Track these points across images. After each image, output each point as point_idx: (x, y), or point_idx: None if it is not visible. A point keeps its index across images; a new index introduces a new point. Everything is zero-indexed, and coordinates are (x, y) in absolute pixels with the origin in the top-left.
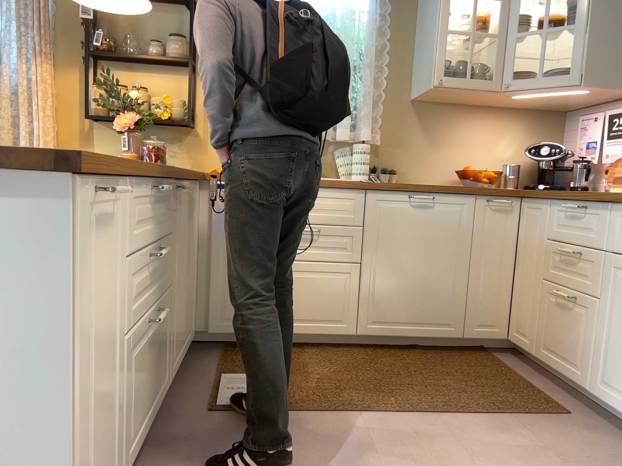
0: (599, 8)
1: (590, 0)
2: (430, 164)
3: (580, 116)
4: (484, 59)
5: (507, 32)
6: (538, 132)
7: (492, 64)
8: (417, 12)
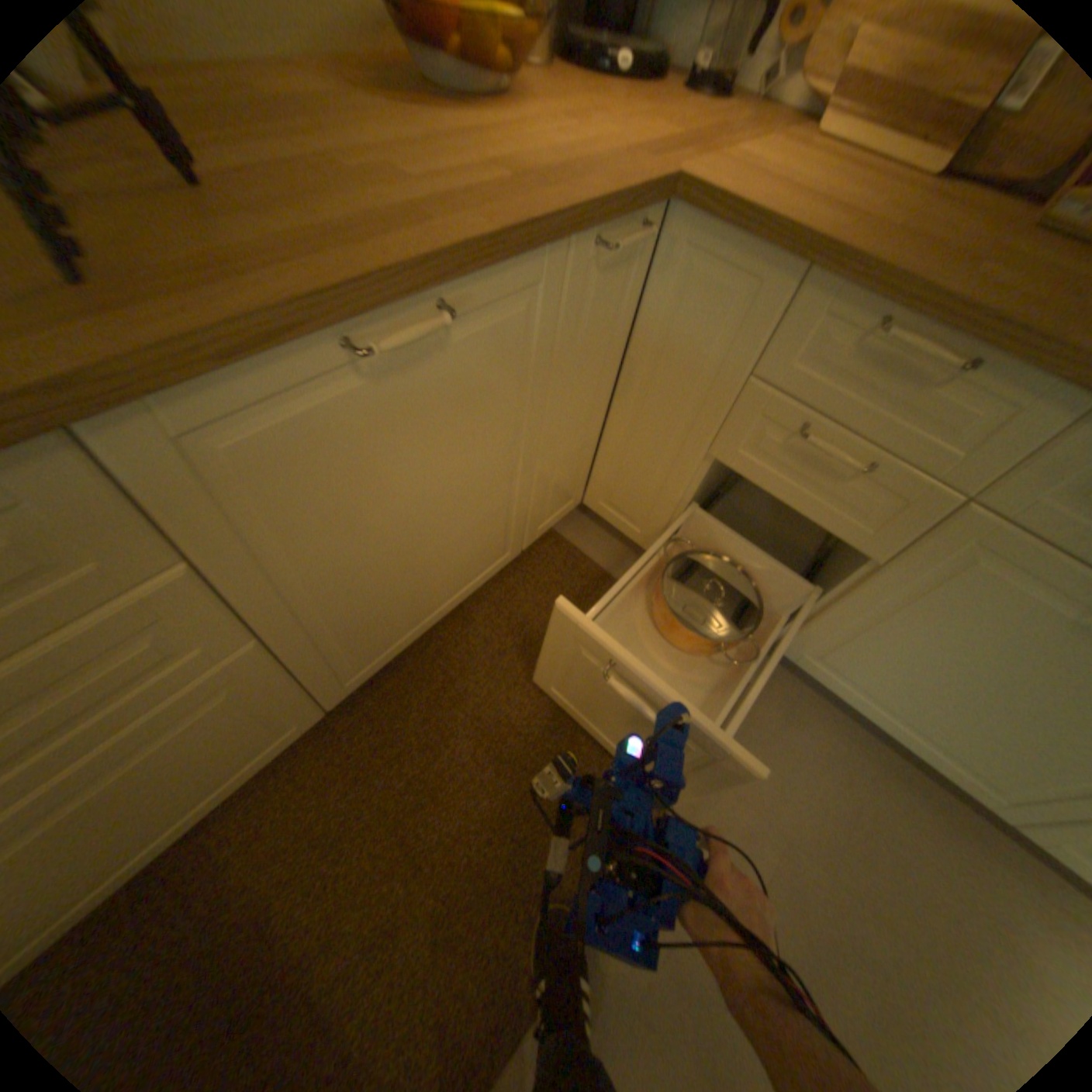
0: None
1: None
2: None
3: None
4: None
5: None
6: None
7: None
8: None
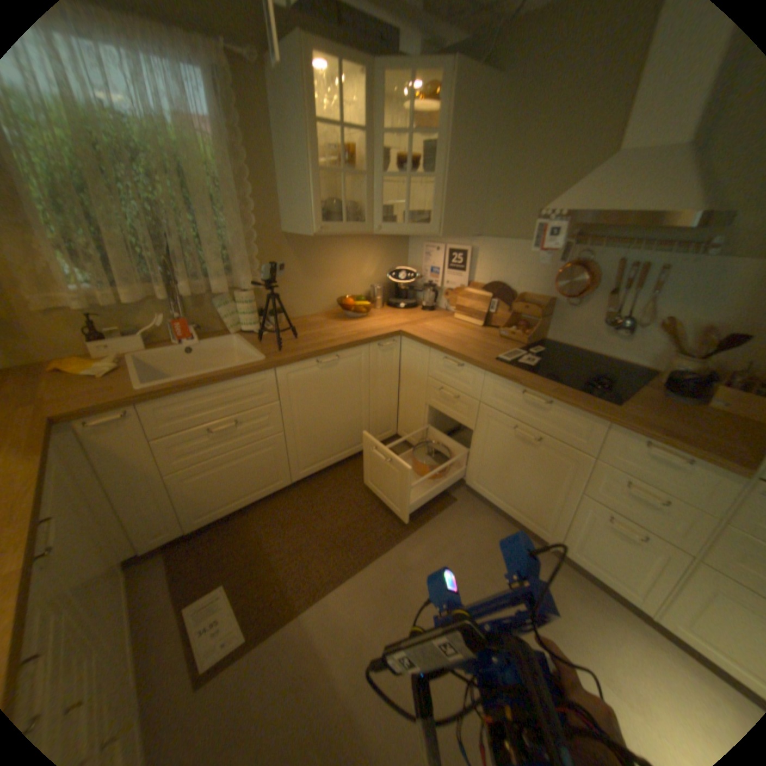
0: (451, 159)
1: (443, 149)
2: (310, 296)
3: (419, 238)
4: (346, 191)
5: (371, 169)
6: (389, 252)
7: (358, 201)
8: (267, 125)
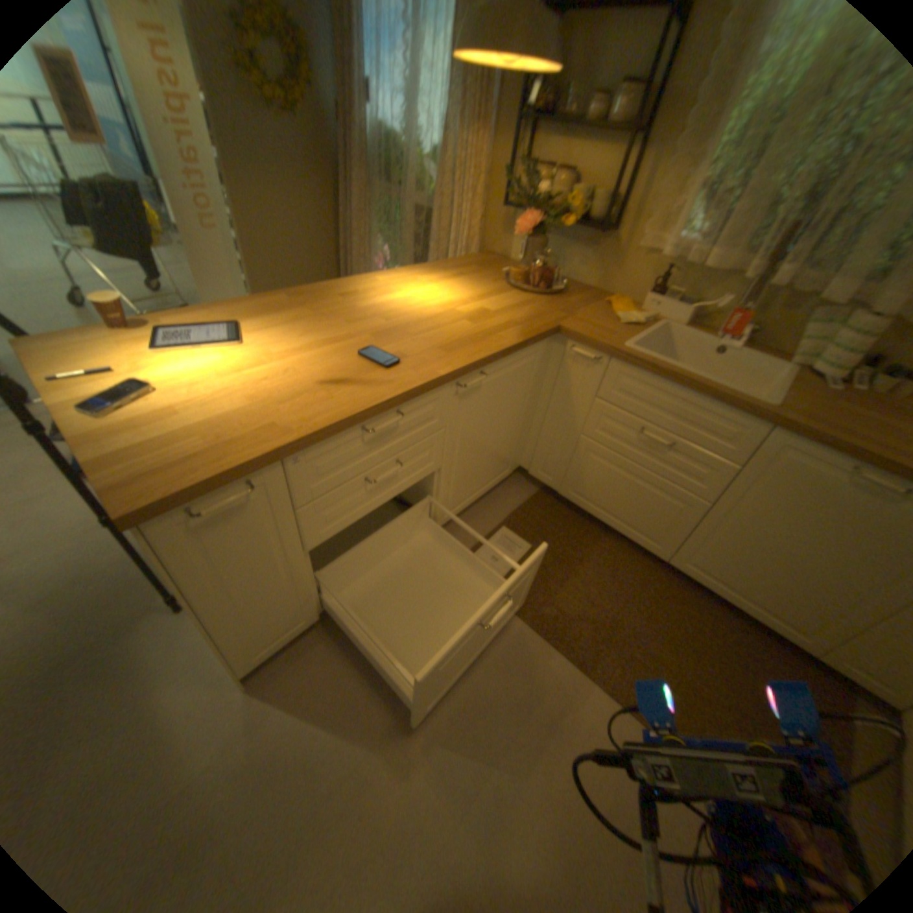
0: None
1: None
2: None
3: None
4: None
5: None
6: None
7: None
8: None
